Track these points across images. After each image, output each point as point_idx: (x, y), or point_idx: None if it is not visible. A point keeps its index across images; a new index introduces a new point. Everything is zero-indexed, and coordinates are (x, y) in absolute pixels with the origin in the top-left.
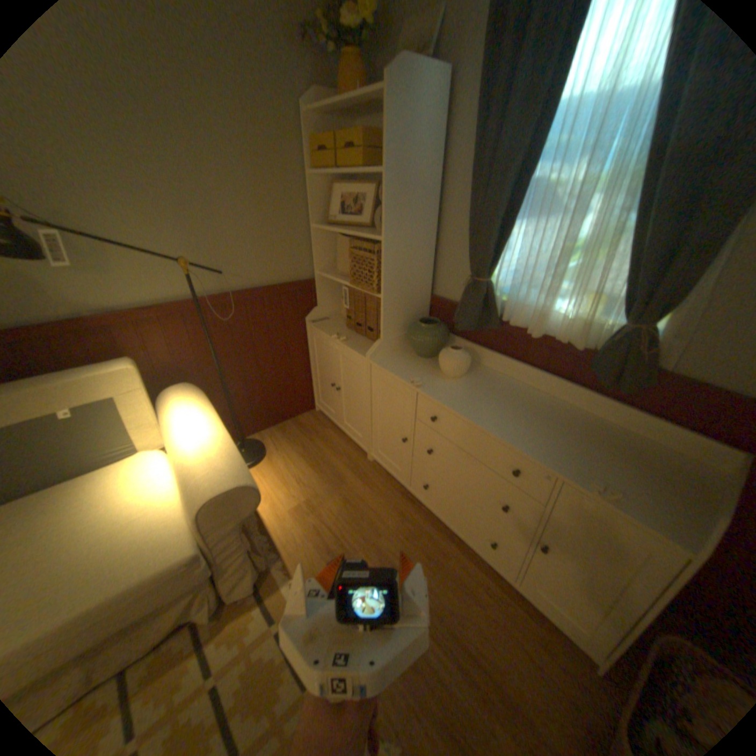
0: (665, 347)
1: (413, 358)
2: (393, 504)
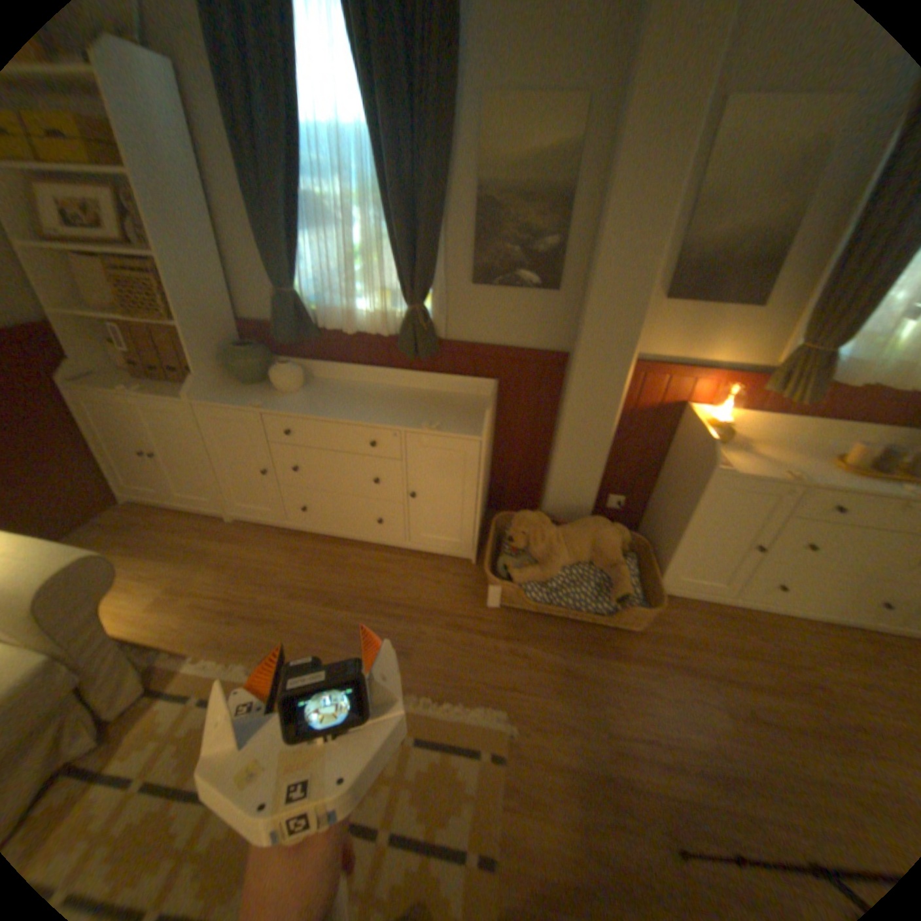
0: (436, 323)
1: (242, 388)
2: (277, 546)
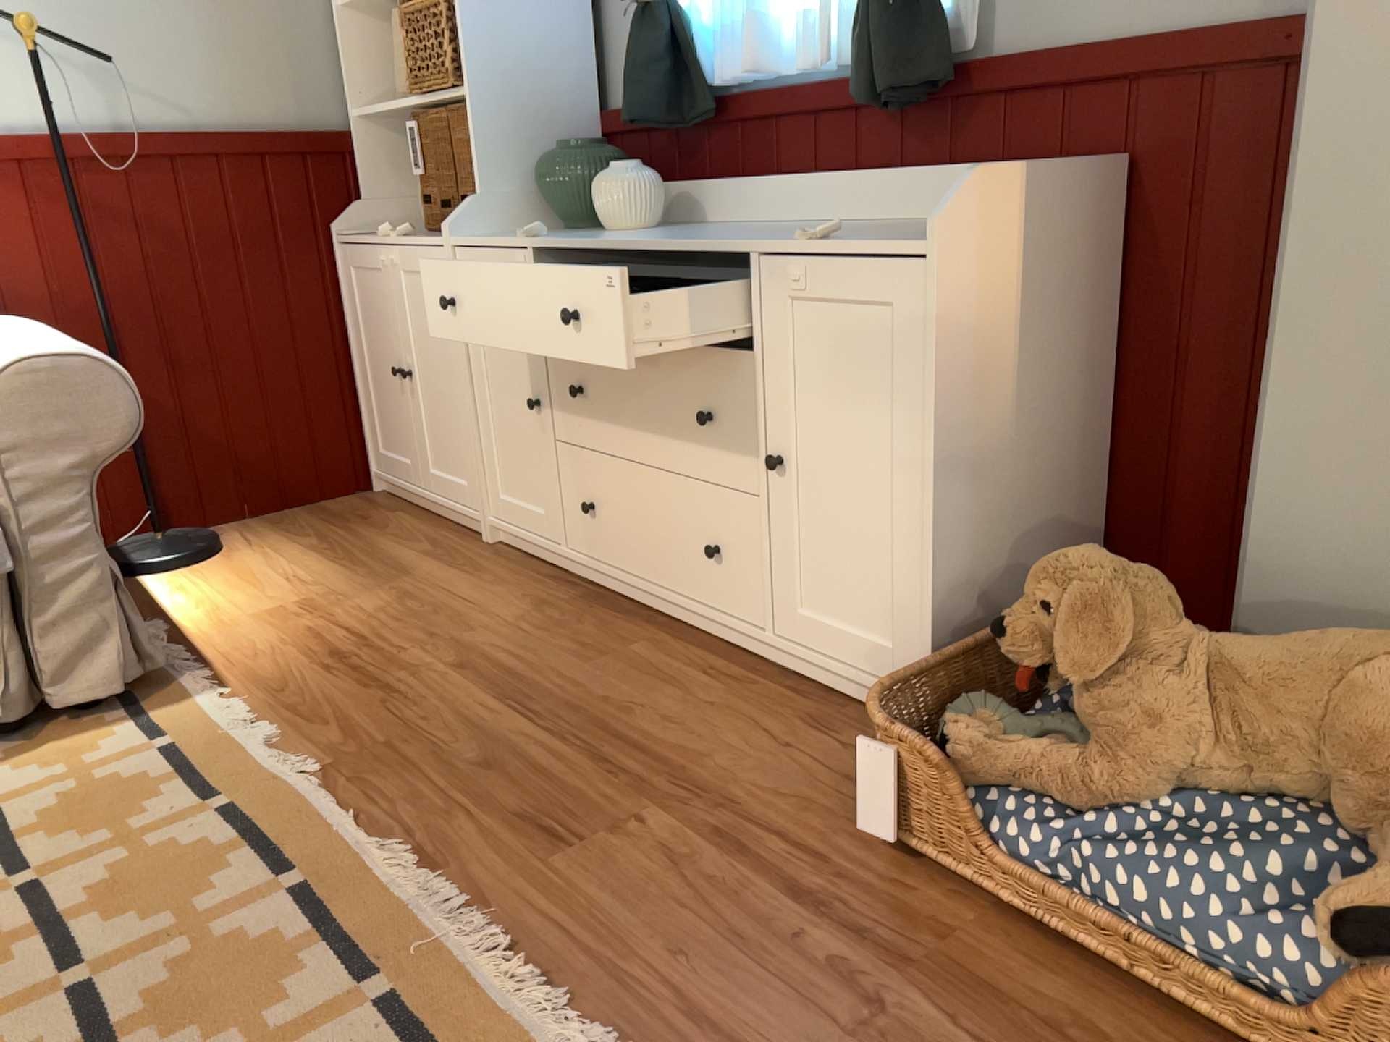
0: (954, 17)
1: (551, 233)
2: (522, 591)
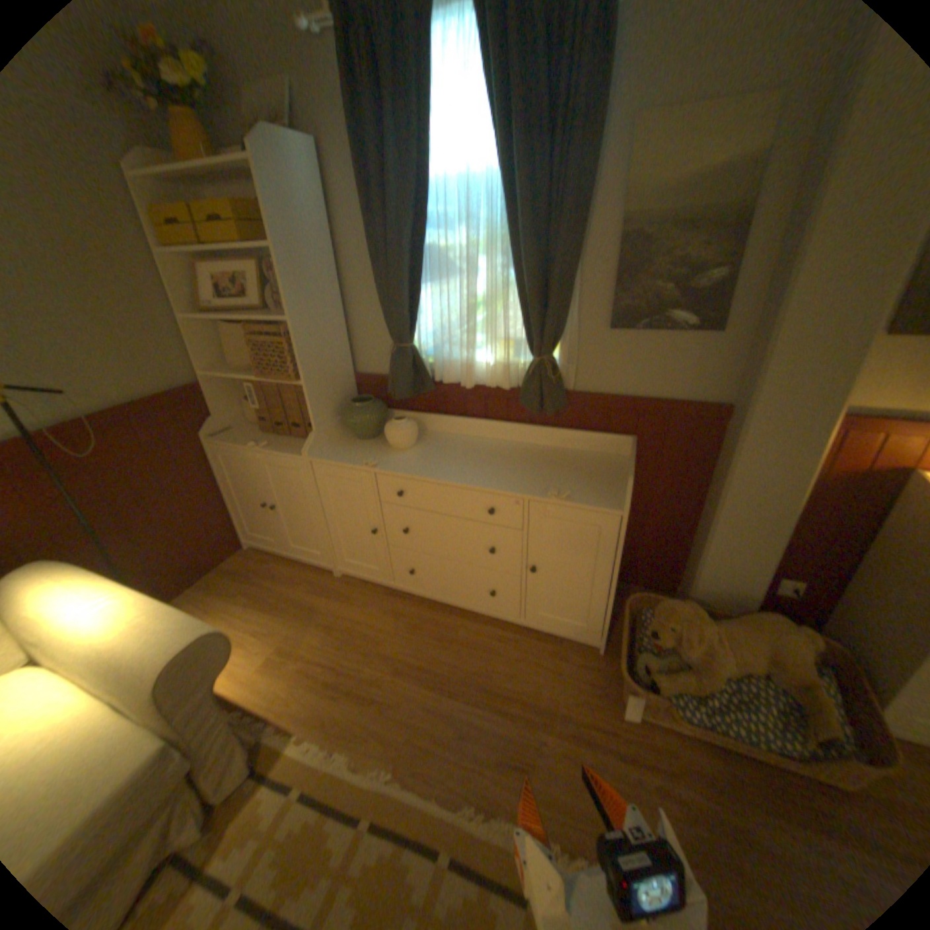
0: (563, 372)
1: (357, 442)
2: (382, 607)
